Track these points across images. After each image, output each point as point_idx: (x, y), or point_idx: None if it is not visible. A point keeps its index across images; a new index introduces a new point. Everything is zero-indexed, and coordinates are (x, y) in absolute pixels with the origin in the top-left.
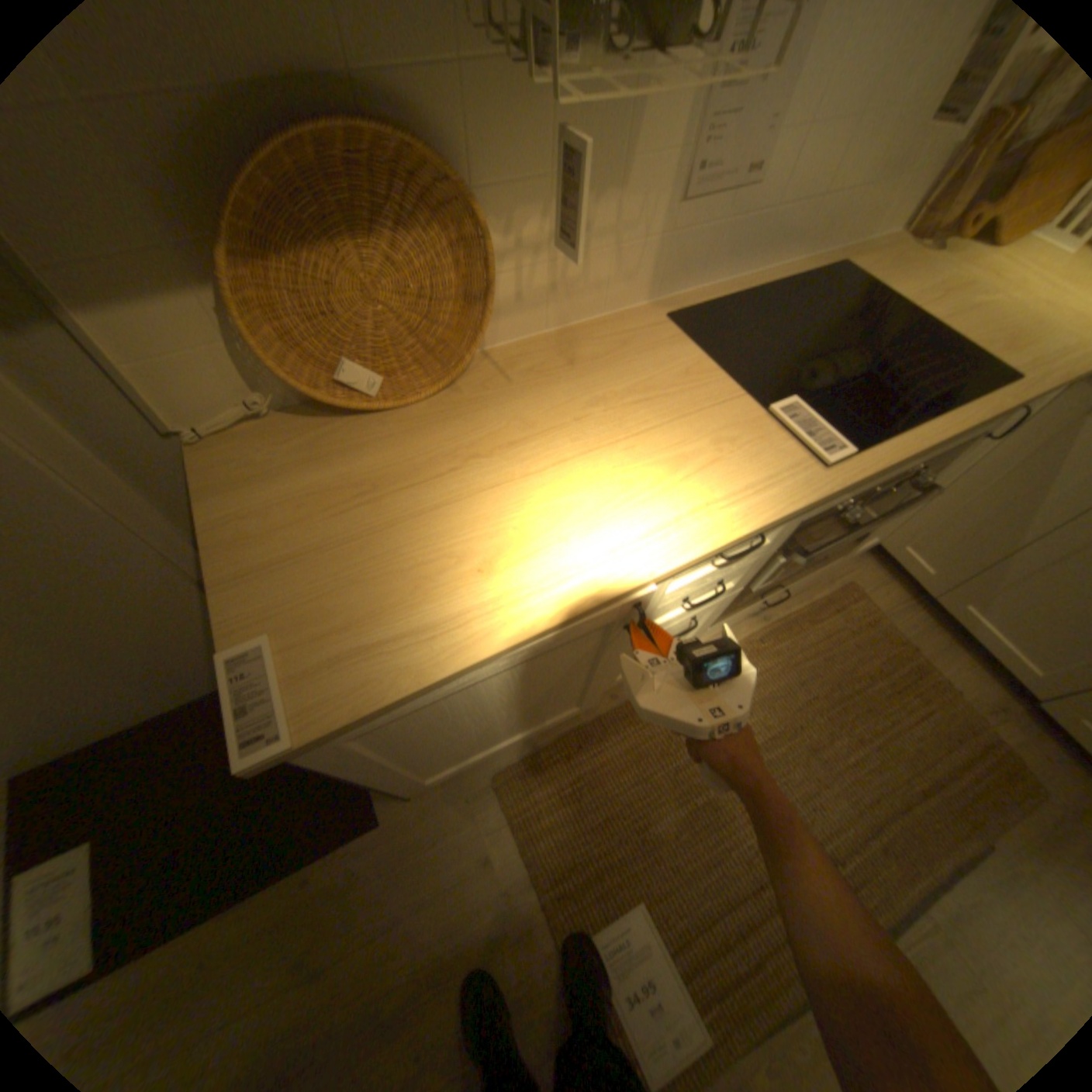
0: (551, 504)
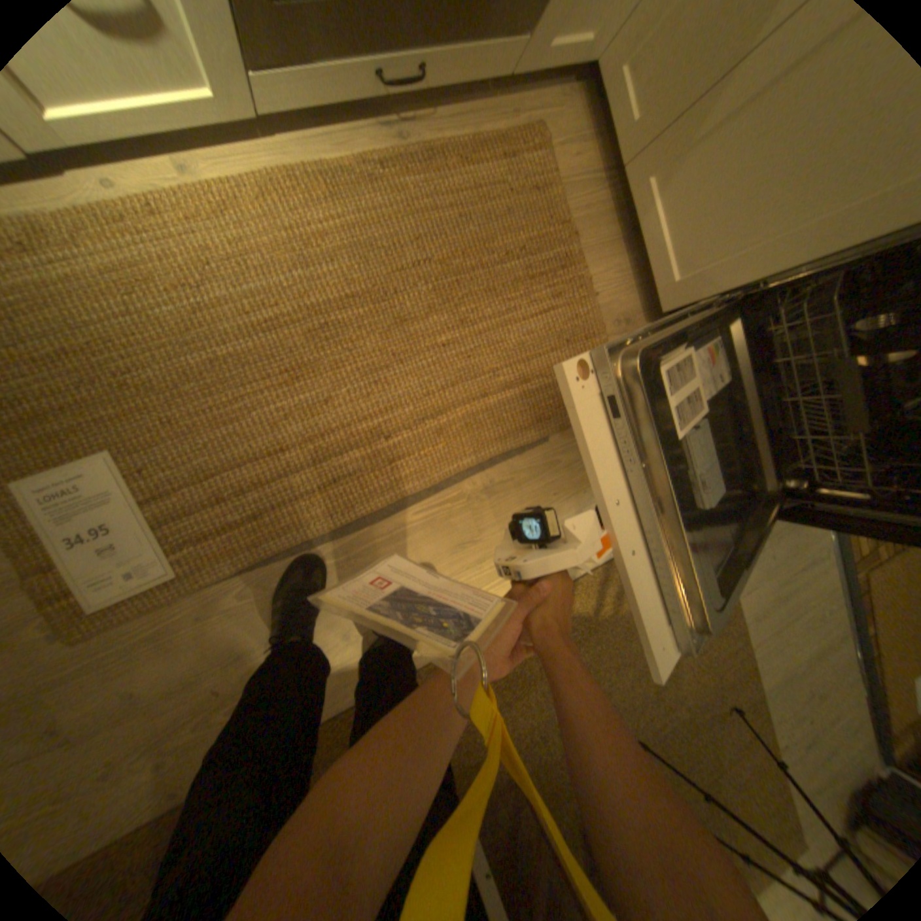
0: None
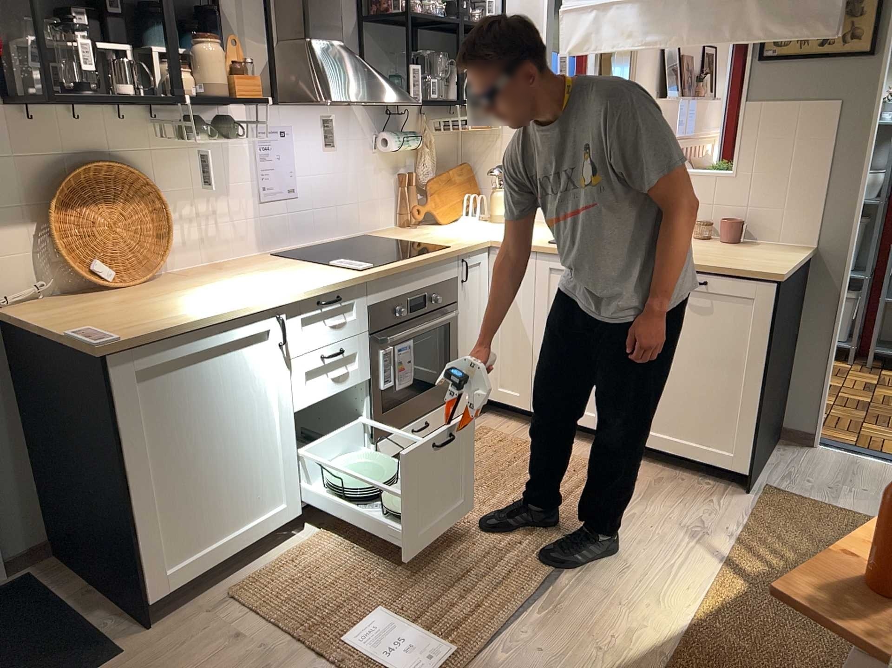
0: (223, 293)
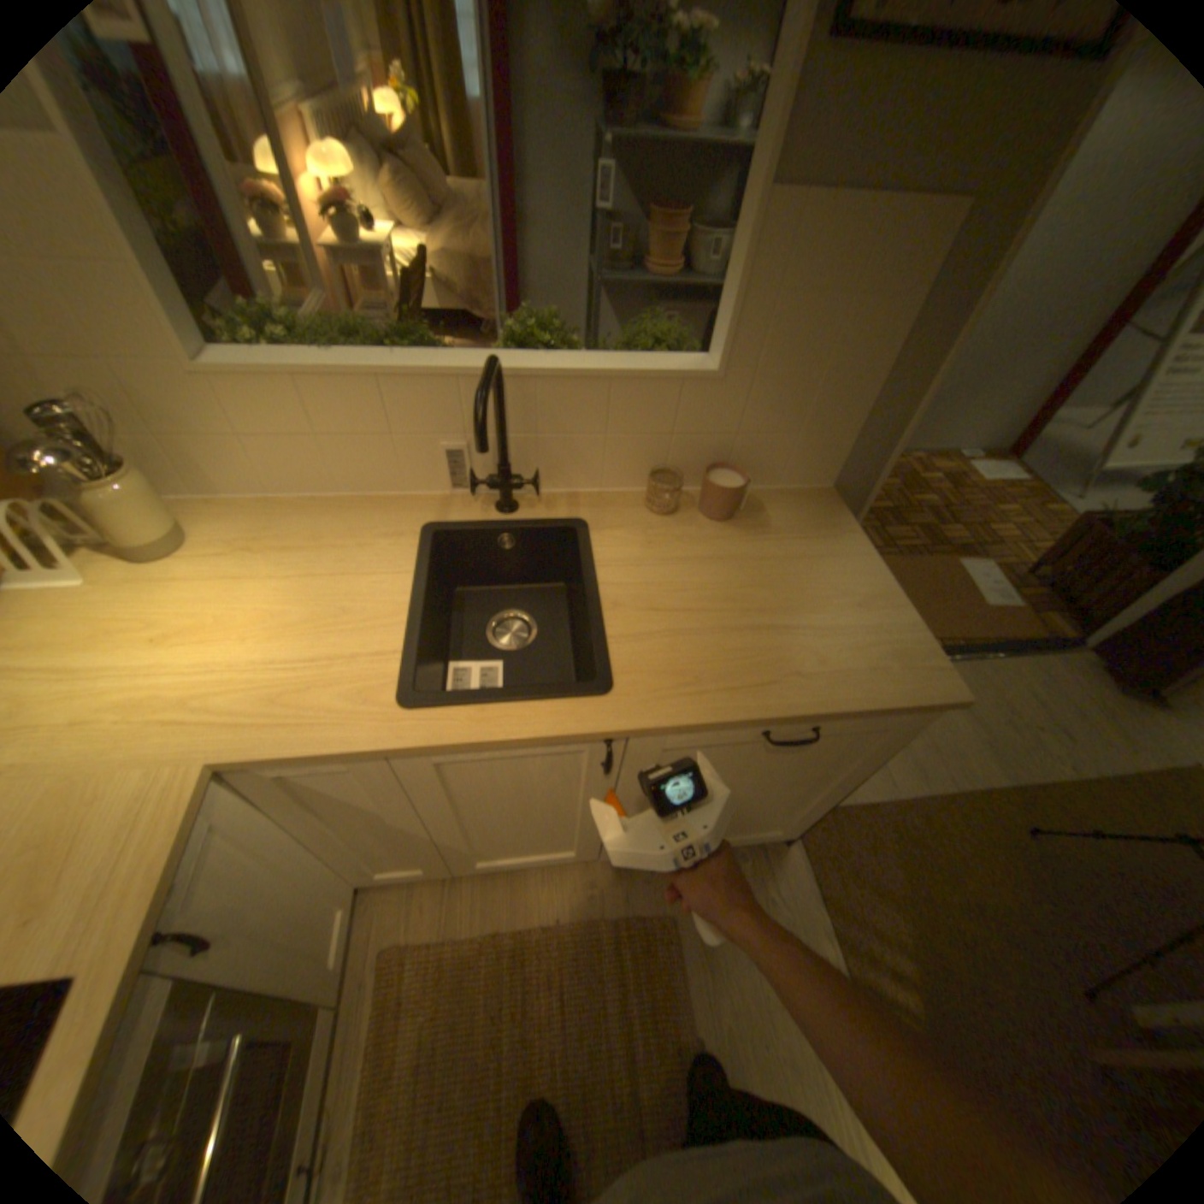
0: None
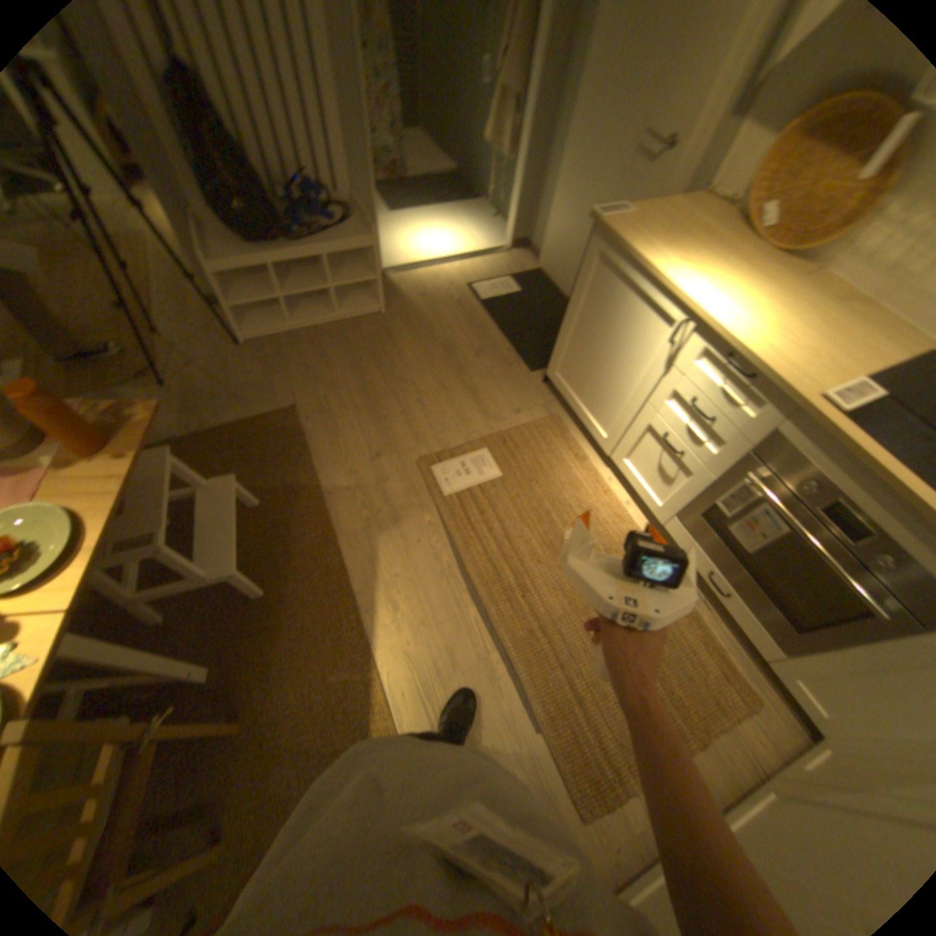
0: (728, 280)
